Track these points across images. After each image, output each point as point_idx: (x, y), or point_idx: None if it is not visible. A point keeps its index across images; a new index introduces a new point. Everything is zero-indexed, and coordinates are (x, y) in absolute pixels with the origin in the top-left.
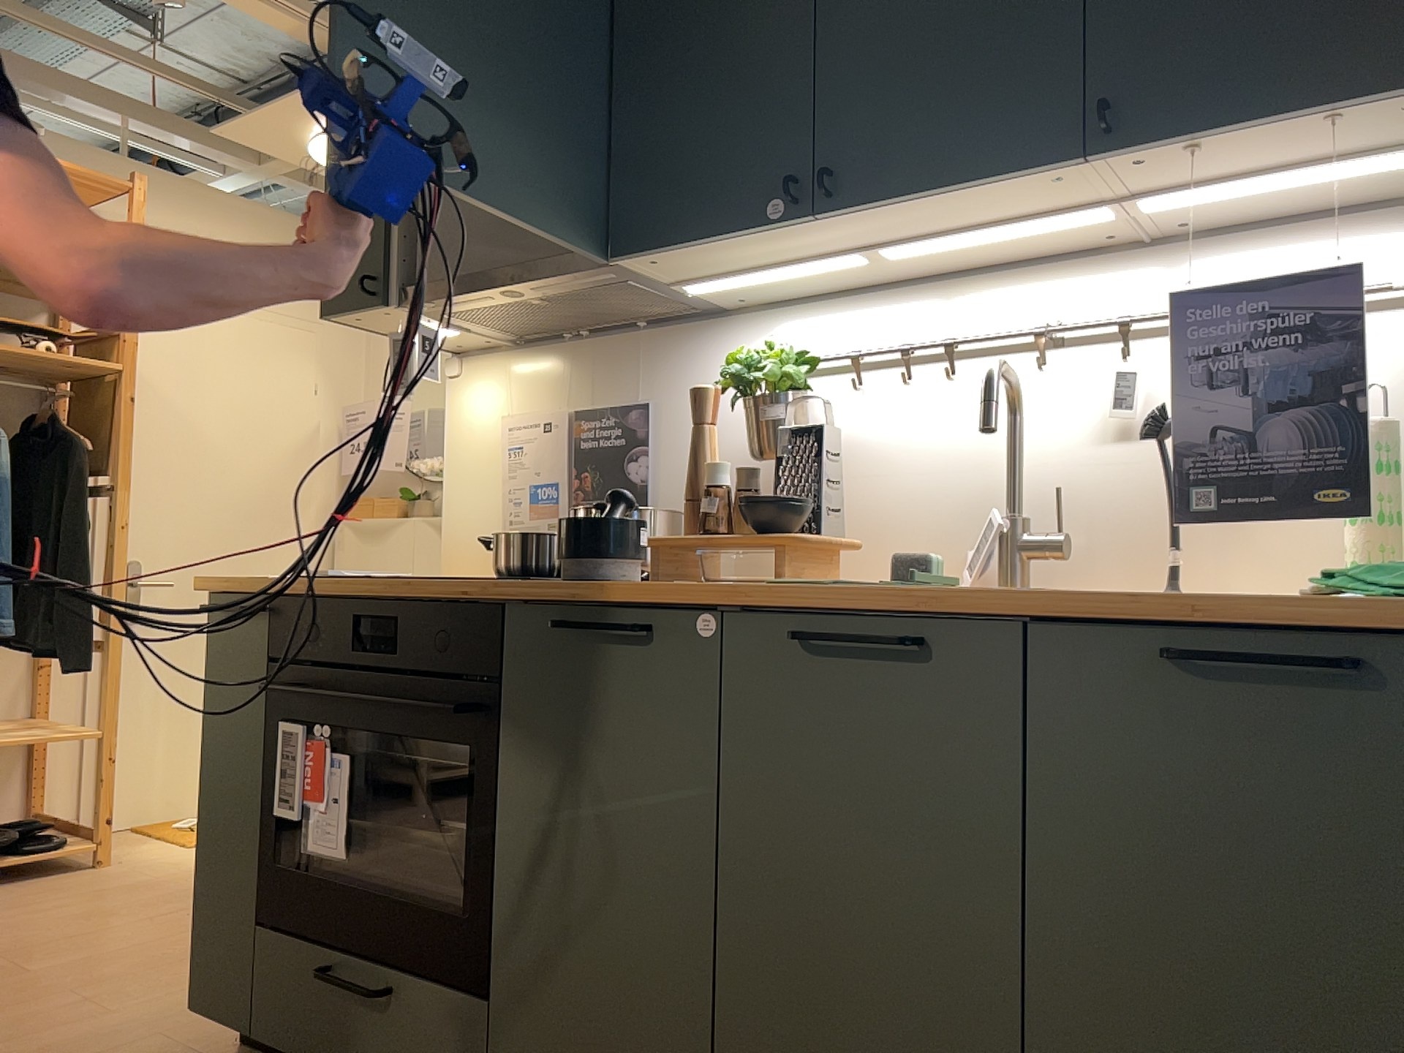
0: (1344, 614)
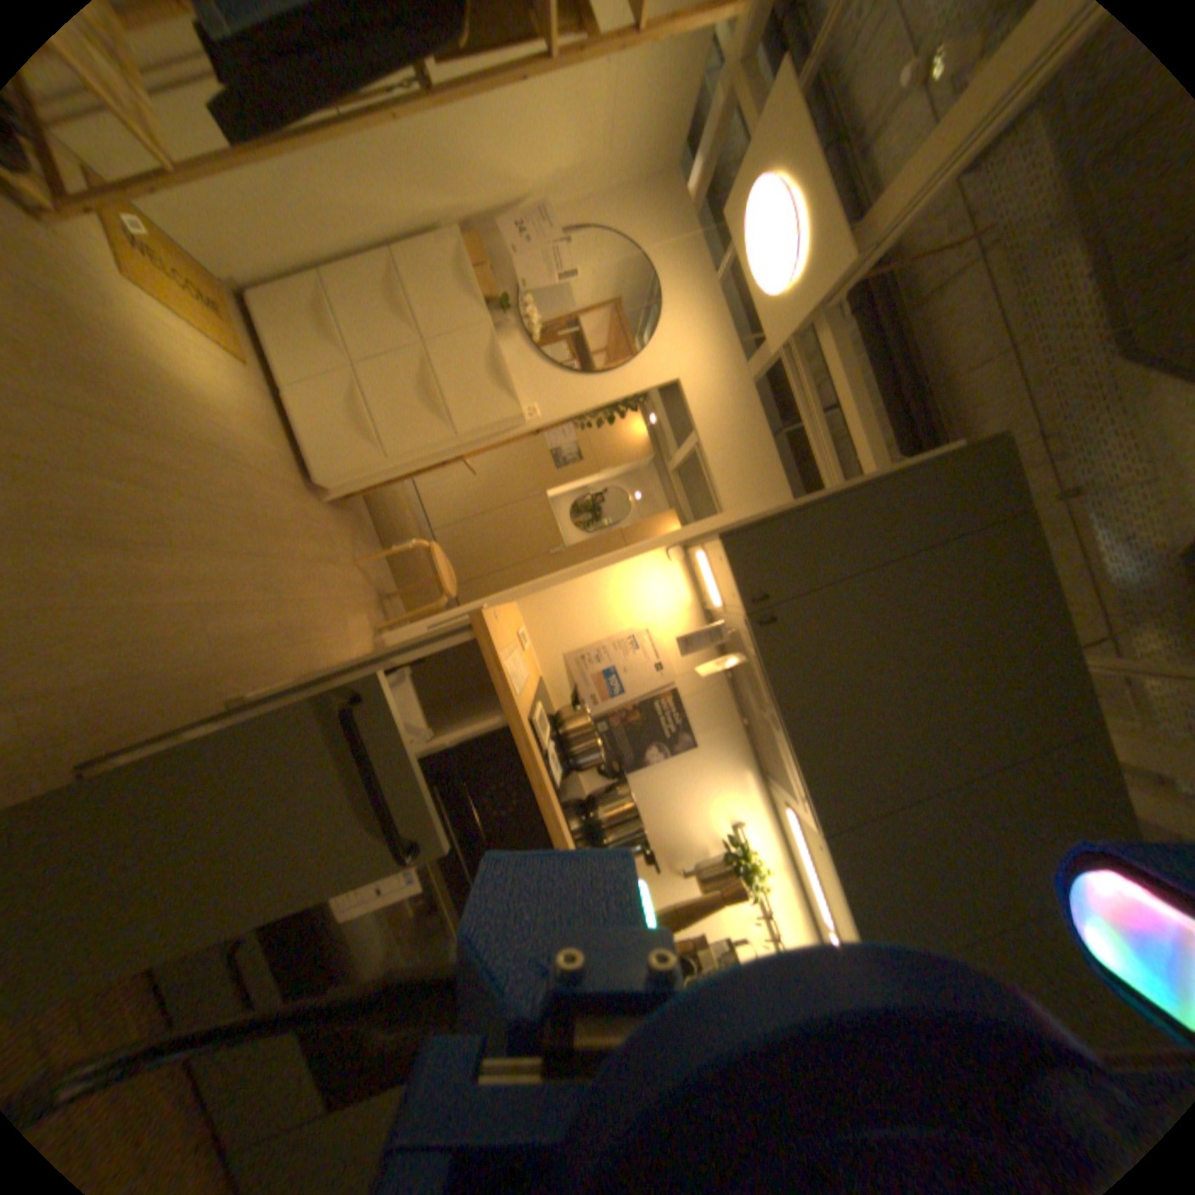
0: None
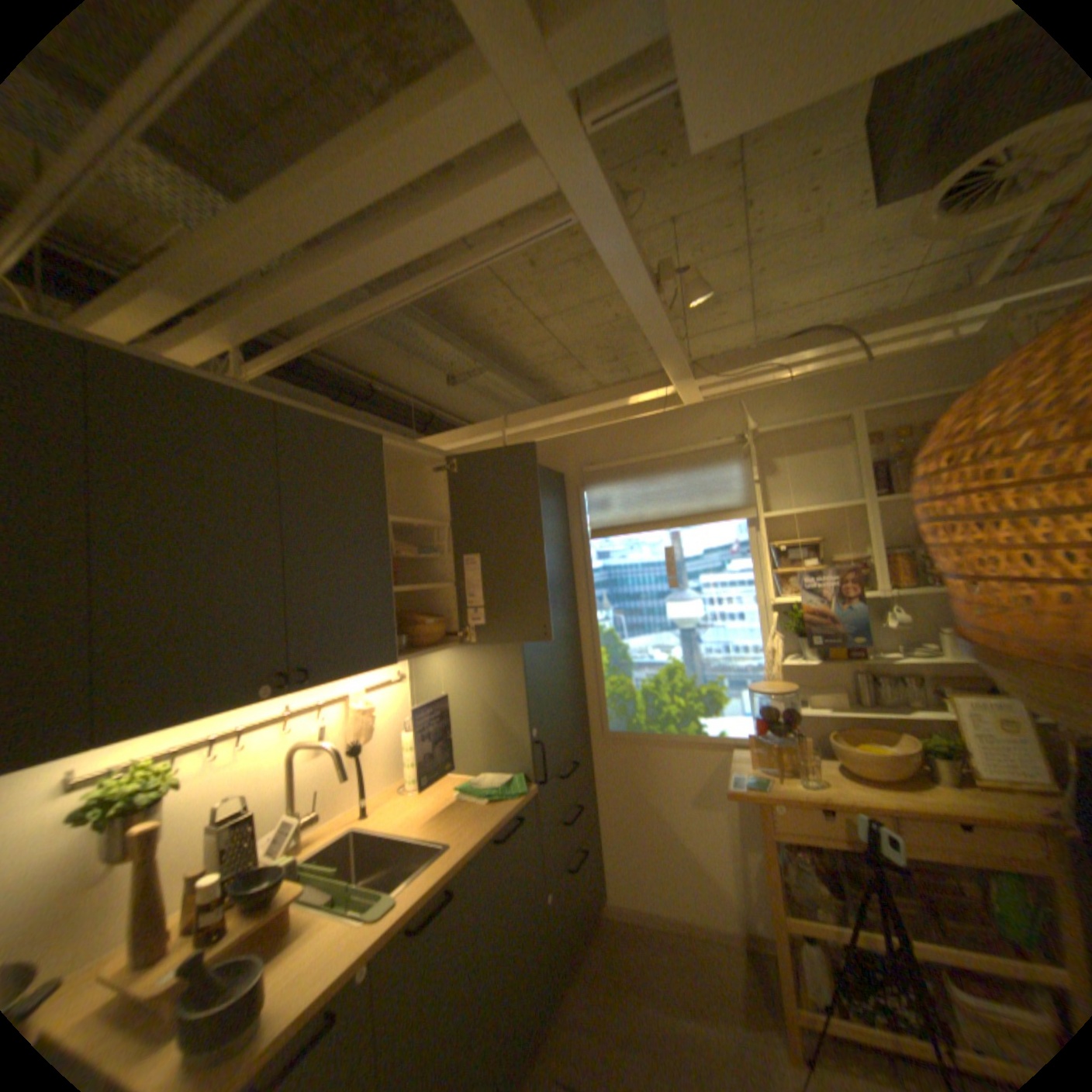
0: (512, 808)
